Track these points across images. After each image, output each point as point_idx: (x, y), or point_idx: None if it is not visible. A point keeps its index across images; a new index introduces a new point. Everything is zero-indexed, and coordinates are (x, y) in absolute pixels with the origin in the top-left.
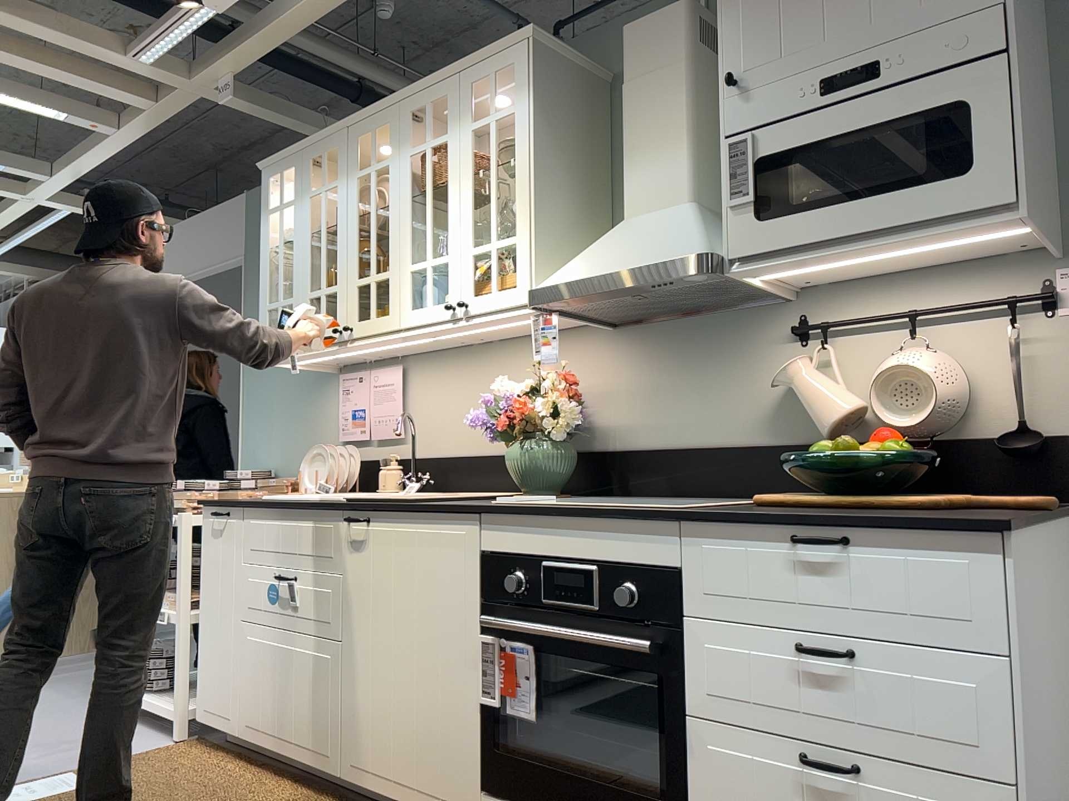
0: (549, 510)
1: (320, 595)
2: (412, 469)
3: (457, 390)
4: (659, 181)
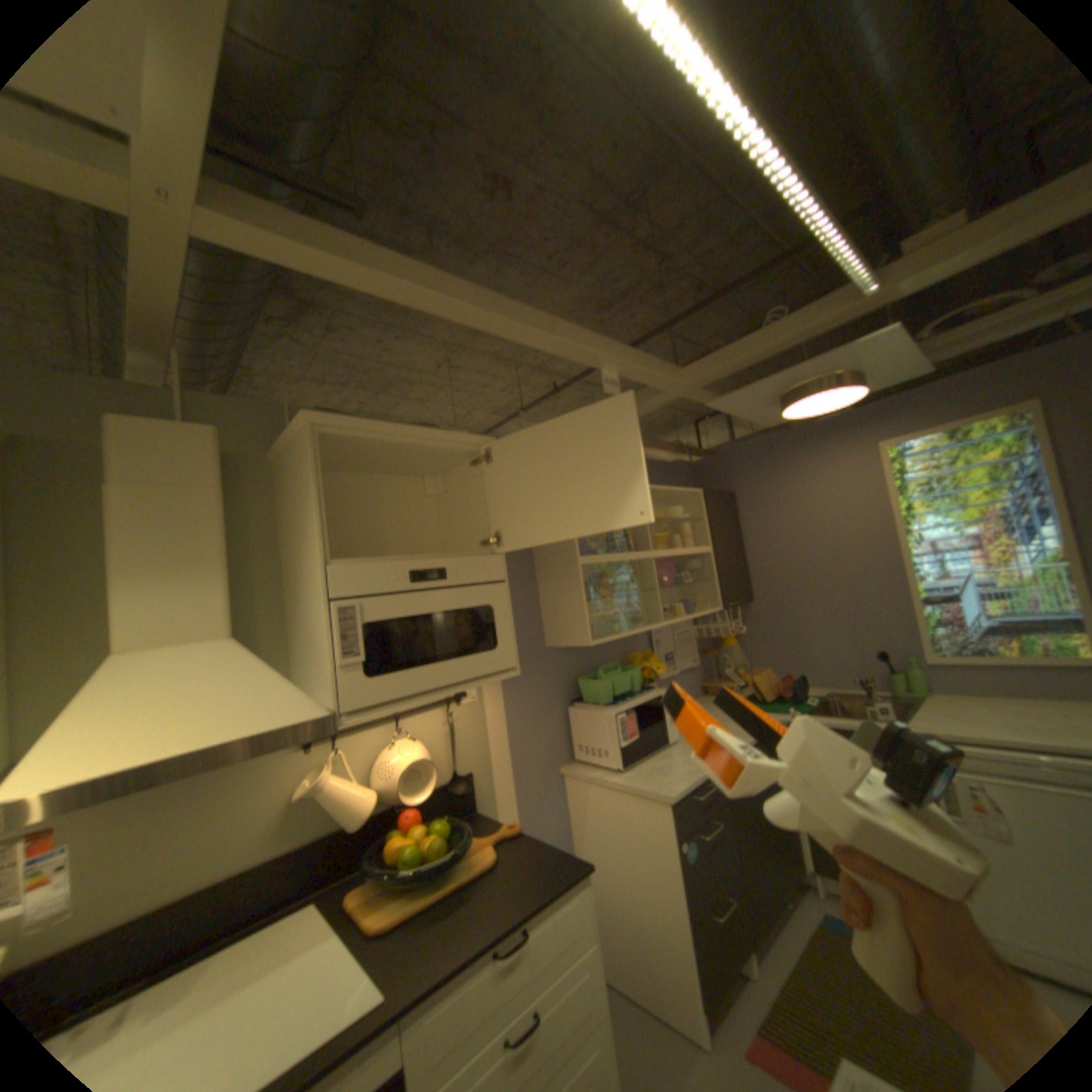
0: None
1: None
2: None
3: None
4: (184, 611)
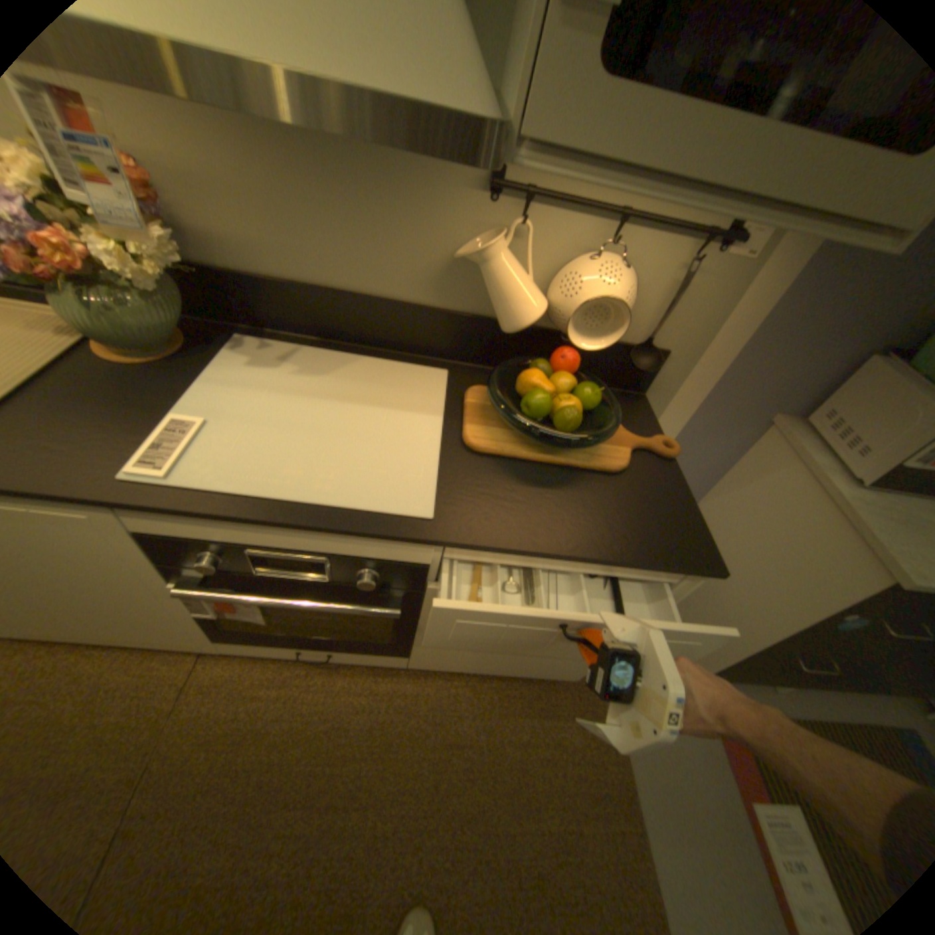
0: (246, 519)
1: None
2: None
3: None
4: None
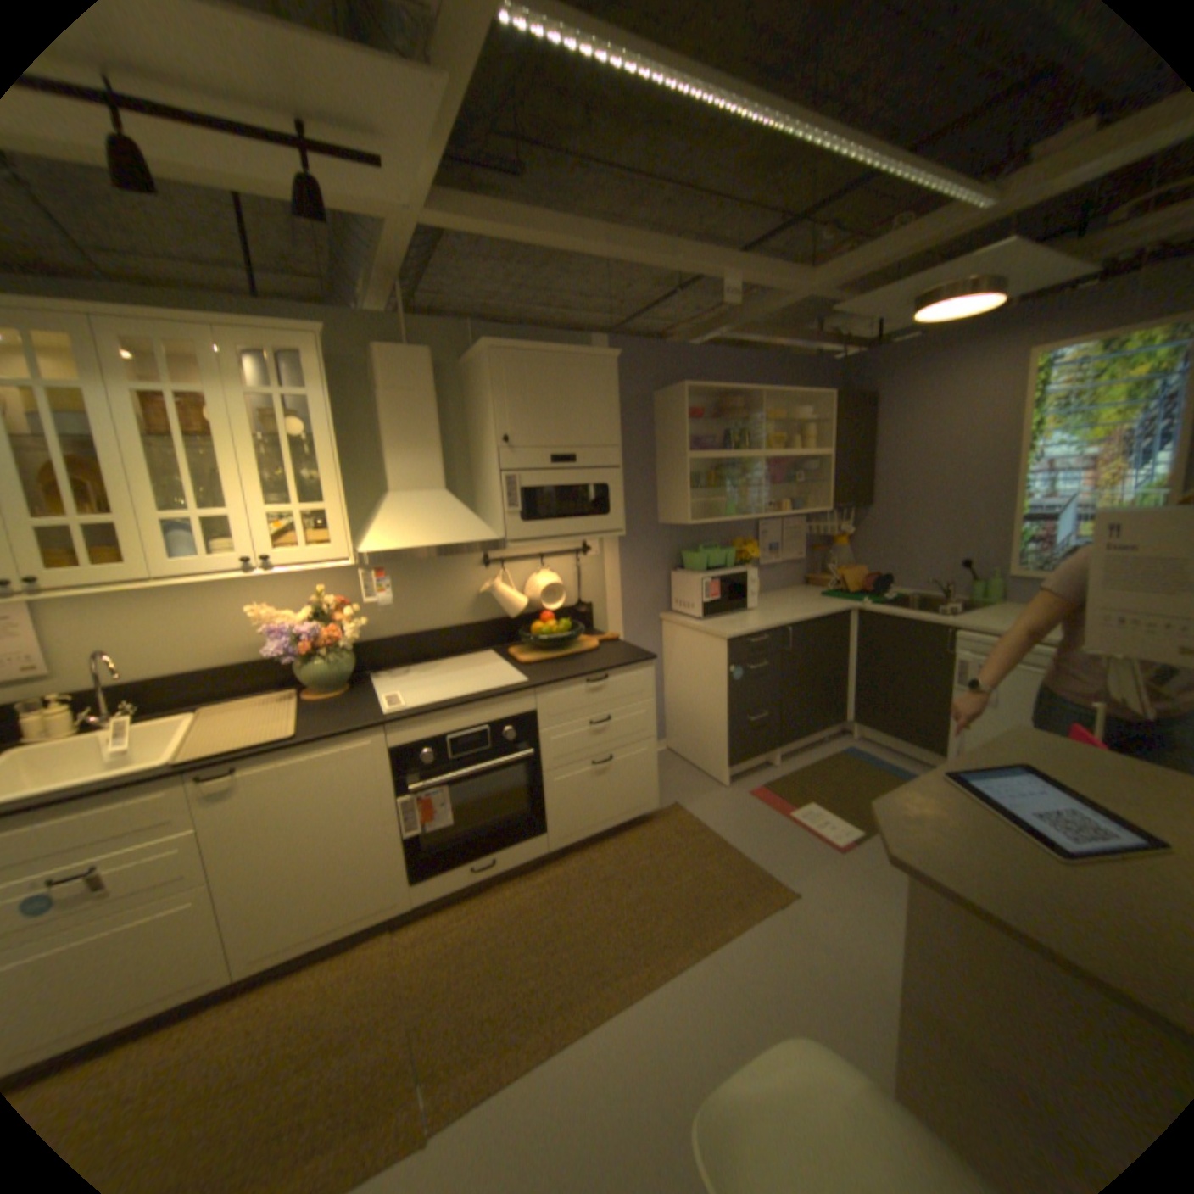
0: (452, 706)
1: (159, 862)
2: (105, 703)
3: (148, 615)
4: (422, 471)
